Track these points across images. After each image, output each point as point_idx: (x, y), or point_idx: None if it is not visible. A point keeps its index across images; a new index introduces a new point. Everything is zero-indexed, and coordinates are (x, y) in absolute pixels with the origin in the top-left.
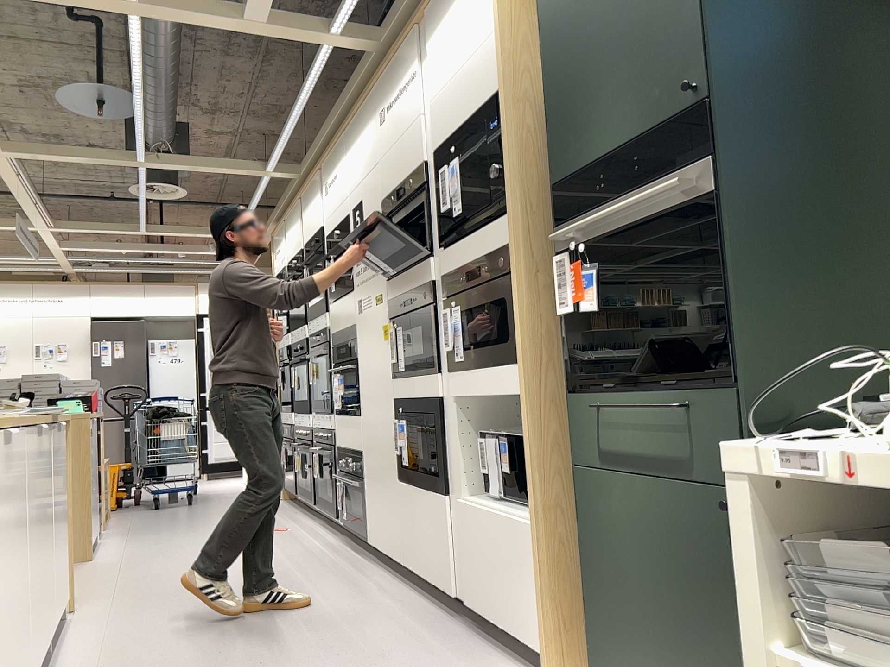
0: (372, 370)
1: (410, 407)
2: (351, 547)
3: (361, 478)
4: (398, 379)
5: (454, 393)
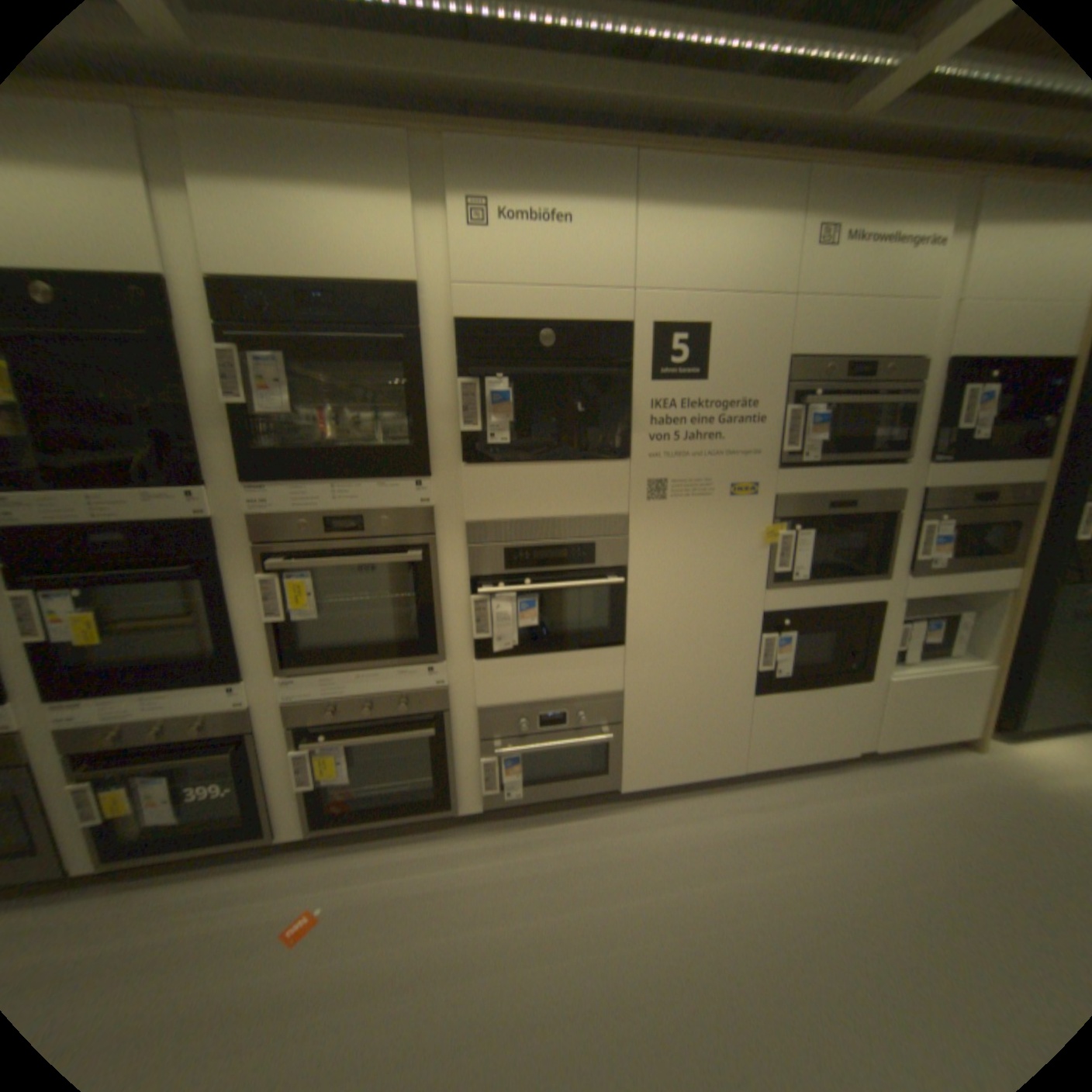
0: (694, 580)
1: (815, 616)
2: (530, 825)
3: (614, 724)
4: (782, 589)
5: (905, 595)
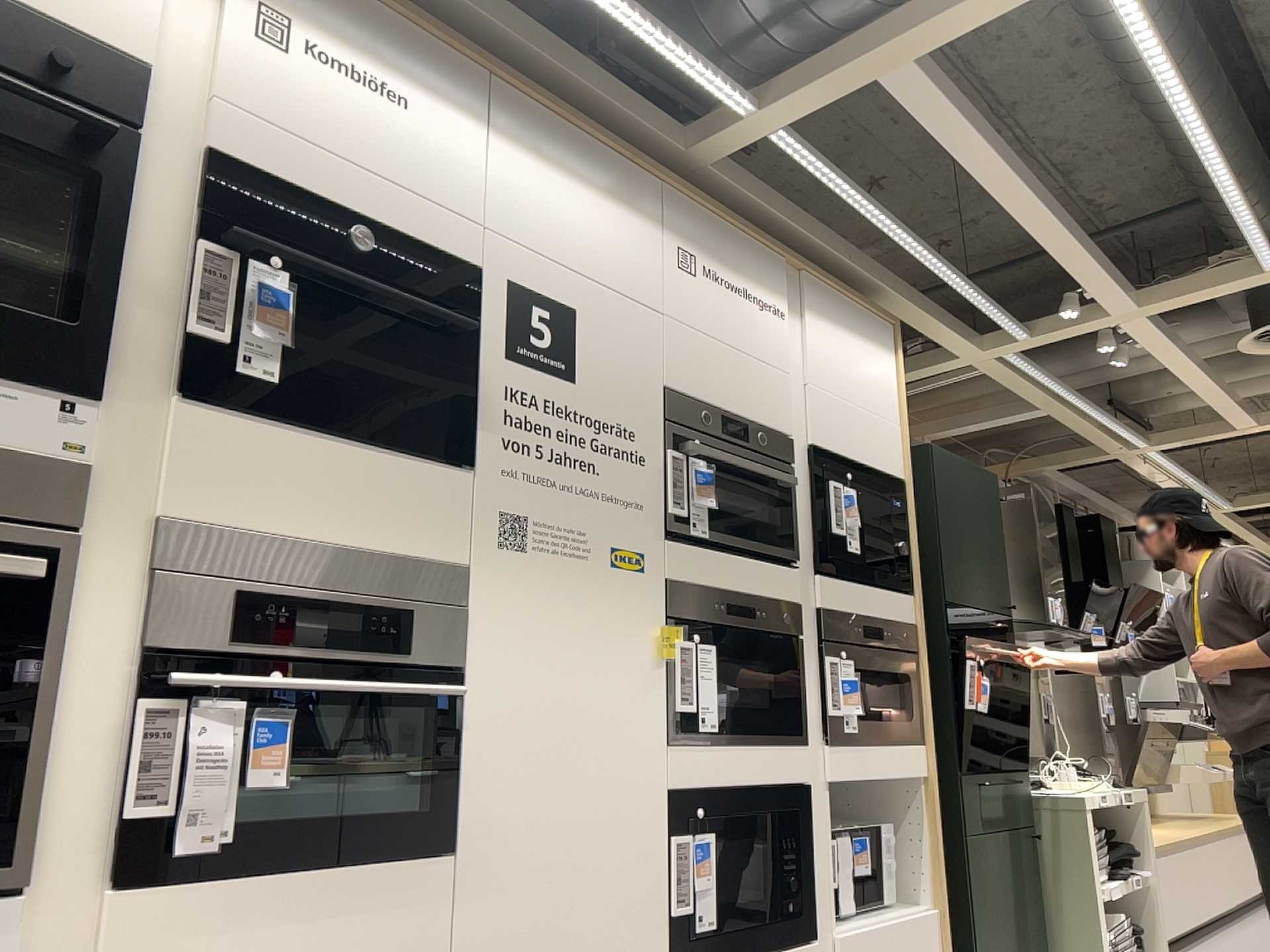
0: (570, 714)
1: (734, 802)
2: None
3: None
4: (688, 746)
5: (825, 774)
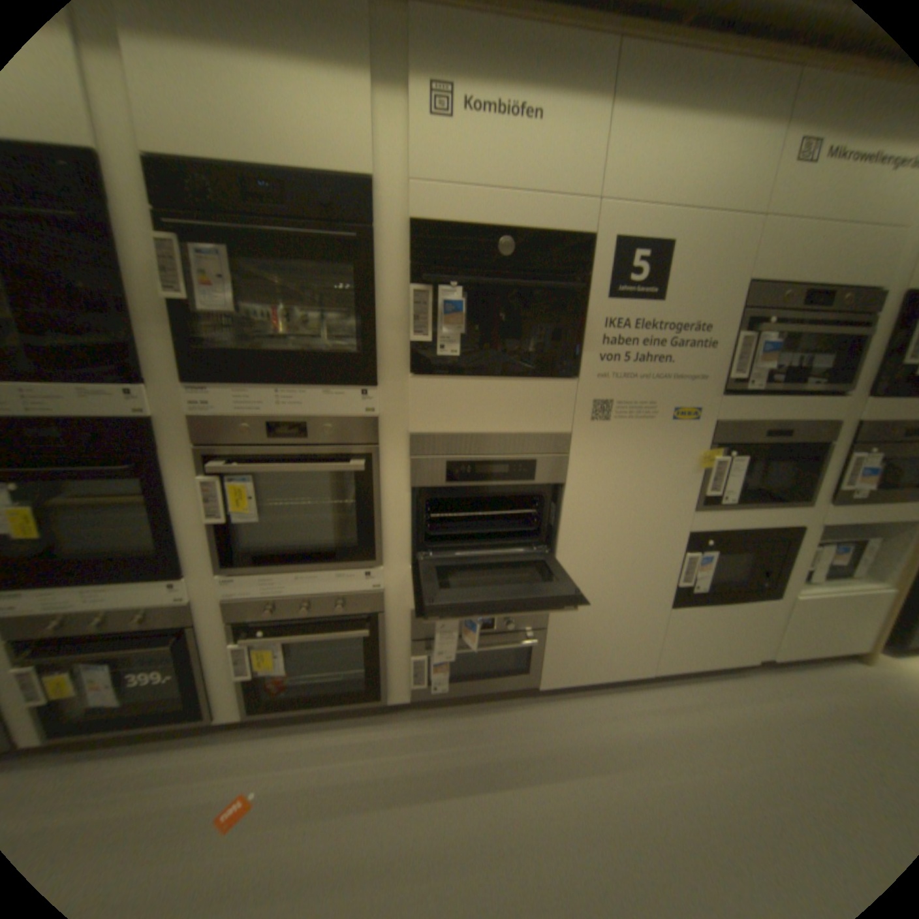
0: (629, 500)
1: (738, 538)
2: (453, 715)
3: (539, 629)
4: (711, 511)
5: (825, 521)
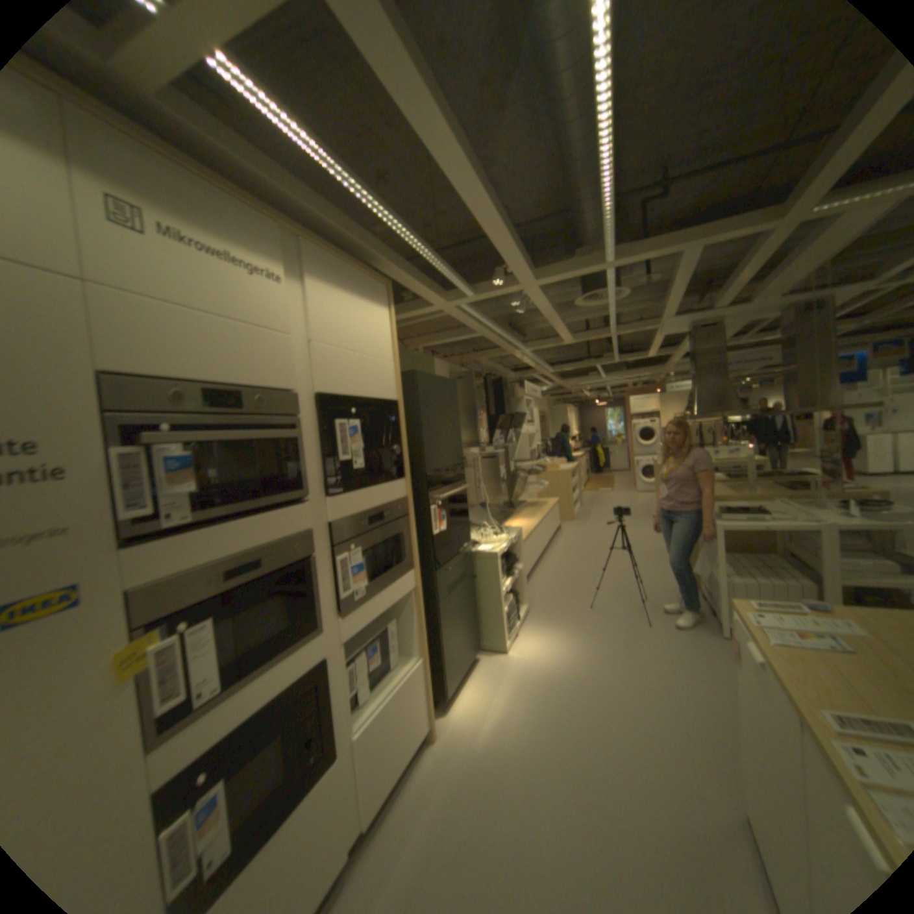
0: None
1: (244, 734)
2: None
3: None
4: (179, 730)
5: (340, 638)
